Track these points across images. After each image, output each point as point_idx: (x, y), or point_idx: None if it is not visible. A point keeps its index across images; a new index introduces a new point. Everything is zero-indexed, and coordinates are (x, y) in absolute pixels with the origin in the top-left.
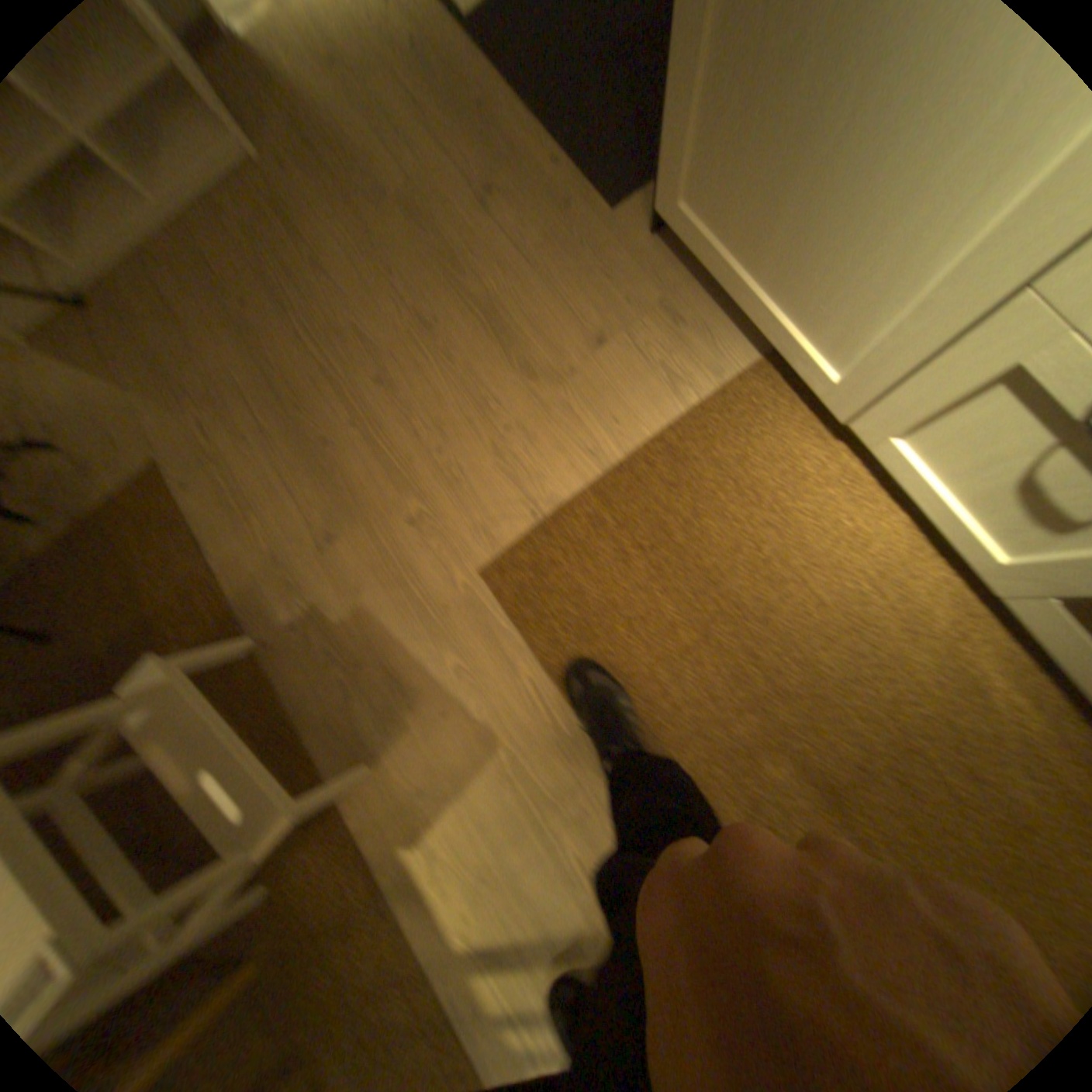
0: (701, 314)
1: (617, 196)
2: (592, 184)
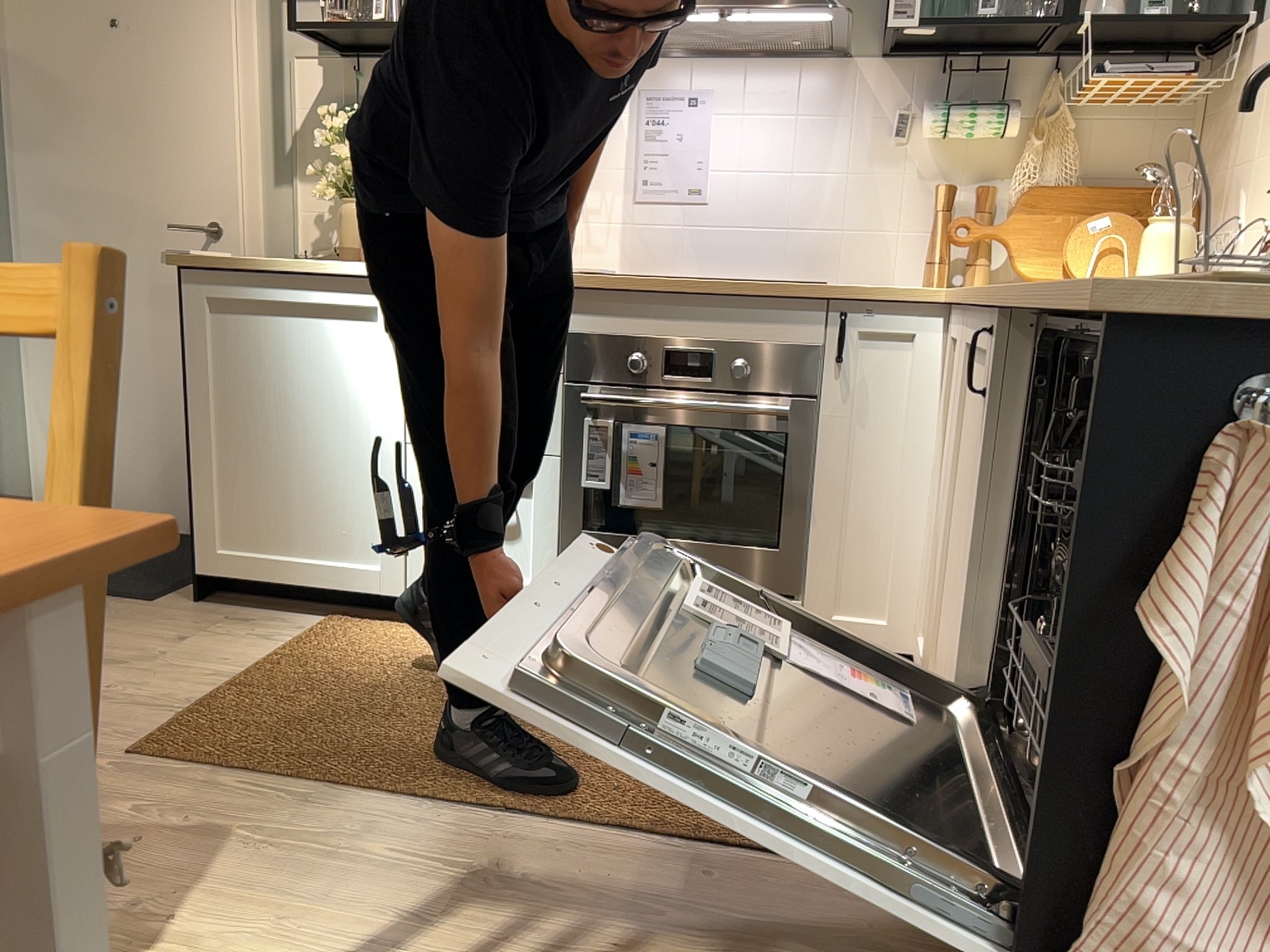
0: (271, 617)
1: (159, 599)
2: (131, 600)
